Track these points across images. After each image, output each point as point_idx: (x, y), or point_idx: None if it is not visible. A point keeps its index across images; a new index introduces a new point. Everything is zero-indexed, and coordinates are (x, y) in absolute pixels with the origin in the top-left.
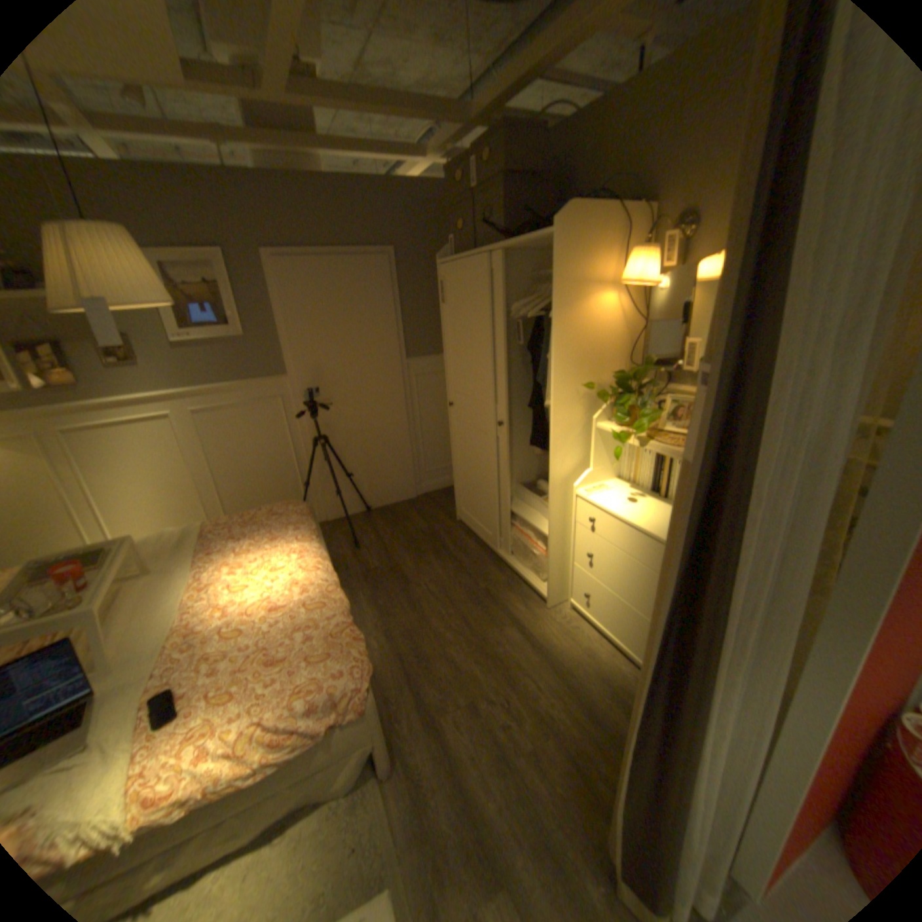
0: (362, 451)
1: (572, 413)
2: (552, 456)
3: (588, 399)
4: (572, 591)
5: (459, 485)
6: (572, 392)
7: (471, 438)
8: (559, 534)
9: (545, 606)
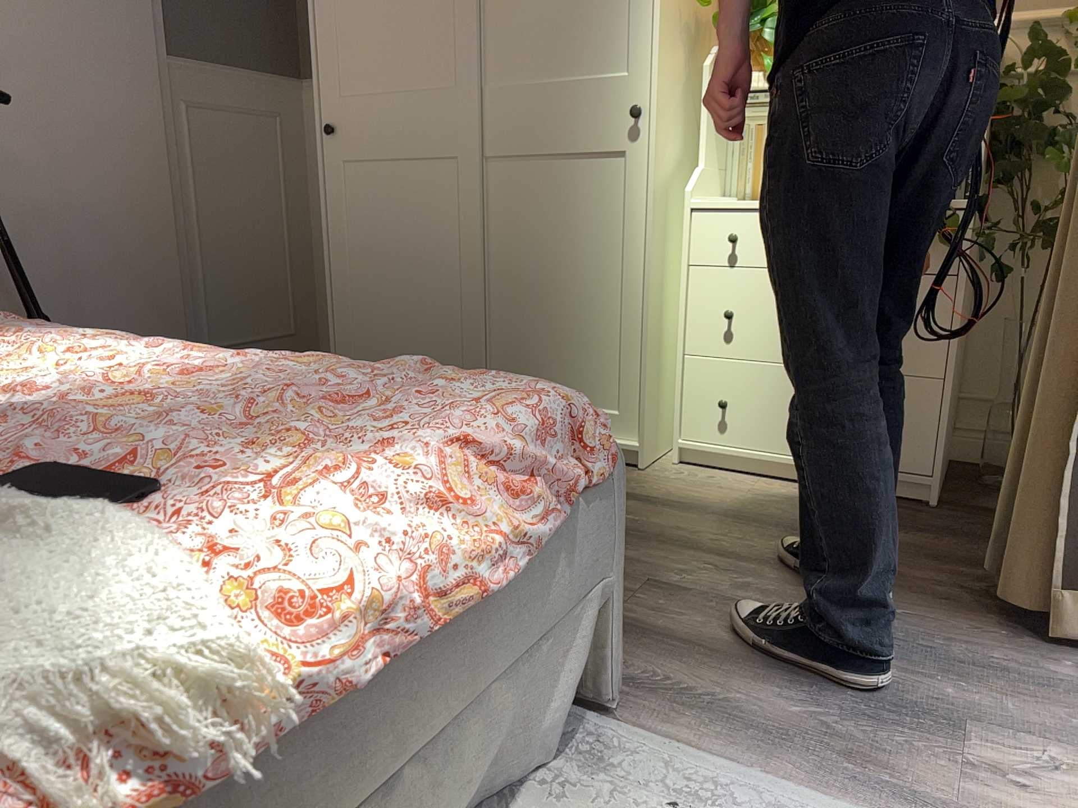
0: (65, 271)
1: (673, 53)
2: (653, 130)
3: (687, 38)
4: (681, 422)
5: (347, 326)
6: (675, 12)
7: (398, 190)
8: (657, 302)
9: (636, 470)
